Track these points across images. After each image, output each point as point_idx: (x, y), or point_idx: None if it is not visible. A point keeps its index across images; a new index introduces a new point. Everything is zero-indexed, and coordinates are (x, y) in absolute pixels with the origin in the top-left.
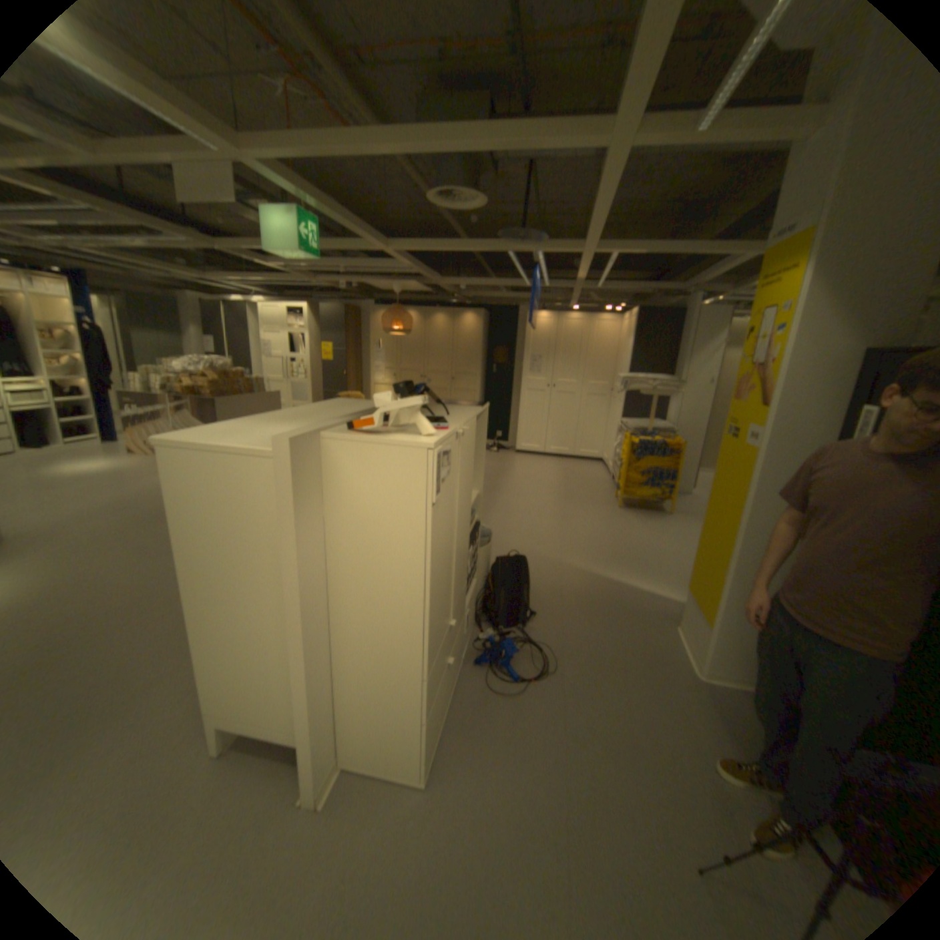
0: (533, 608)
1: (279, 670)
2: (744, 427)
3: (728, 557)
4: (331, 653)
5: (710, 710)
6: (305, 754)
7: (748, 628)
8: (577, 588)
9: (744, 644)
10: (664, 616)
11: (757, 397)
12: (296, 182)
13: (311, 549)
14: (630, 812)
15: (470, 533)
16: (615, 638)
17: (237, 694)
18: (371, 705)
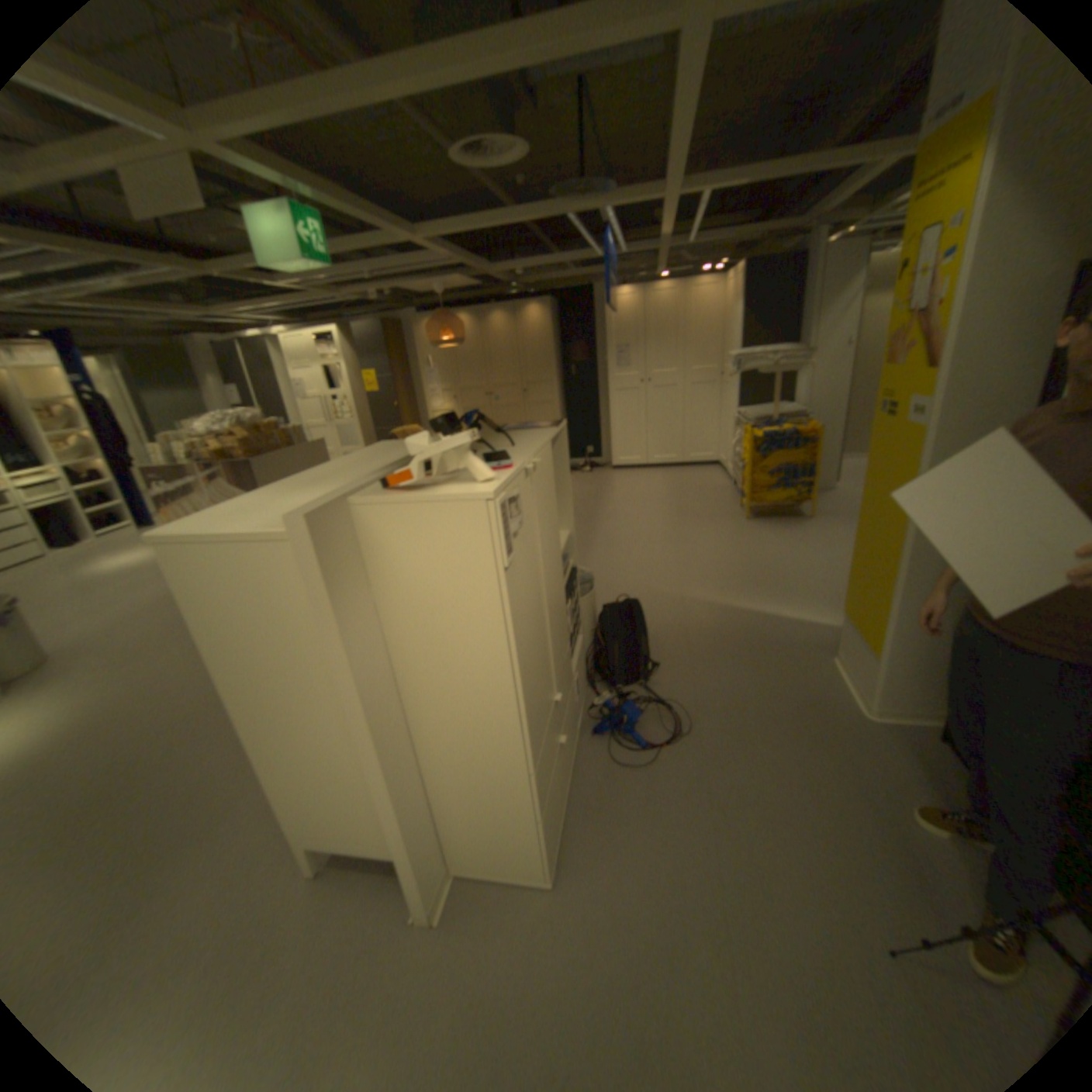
0: (656, 658)
1: (361, 783)
2: (905, 399)
3: (894, 571)
4: (417, 756)
5: (886, 755)
6: (407, 871)
7: (927, 653)
8: (707, 626)
9: (922, 673)
10: (816, 646)
11: (921, 357)
12: (280, 168)
13: (367, 644)
14: (799, 890)
15: (566, 584)
16: (759, 681)
17: (319, 812)
18: (475, 807)
